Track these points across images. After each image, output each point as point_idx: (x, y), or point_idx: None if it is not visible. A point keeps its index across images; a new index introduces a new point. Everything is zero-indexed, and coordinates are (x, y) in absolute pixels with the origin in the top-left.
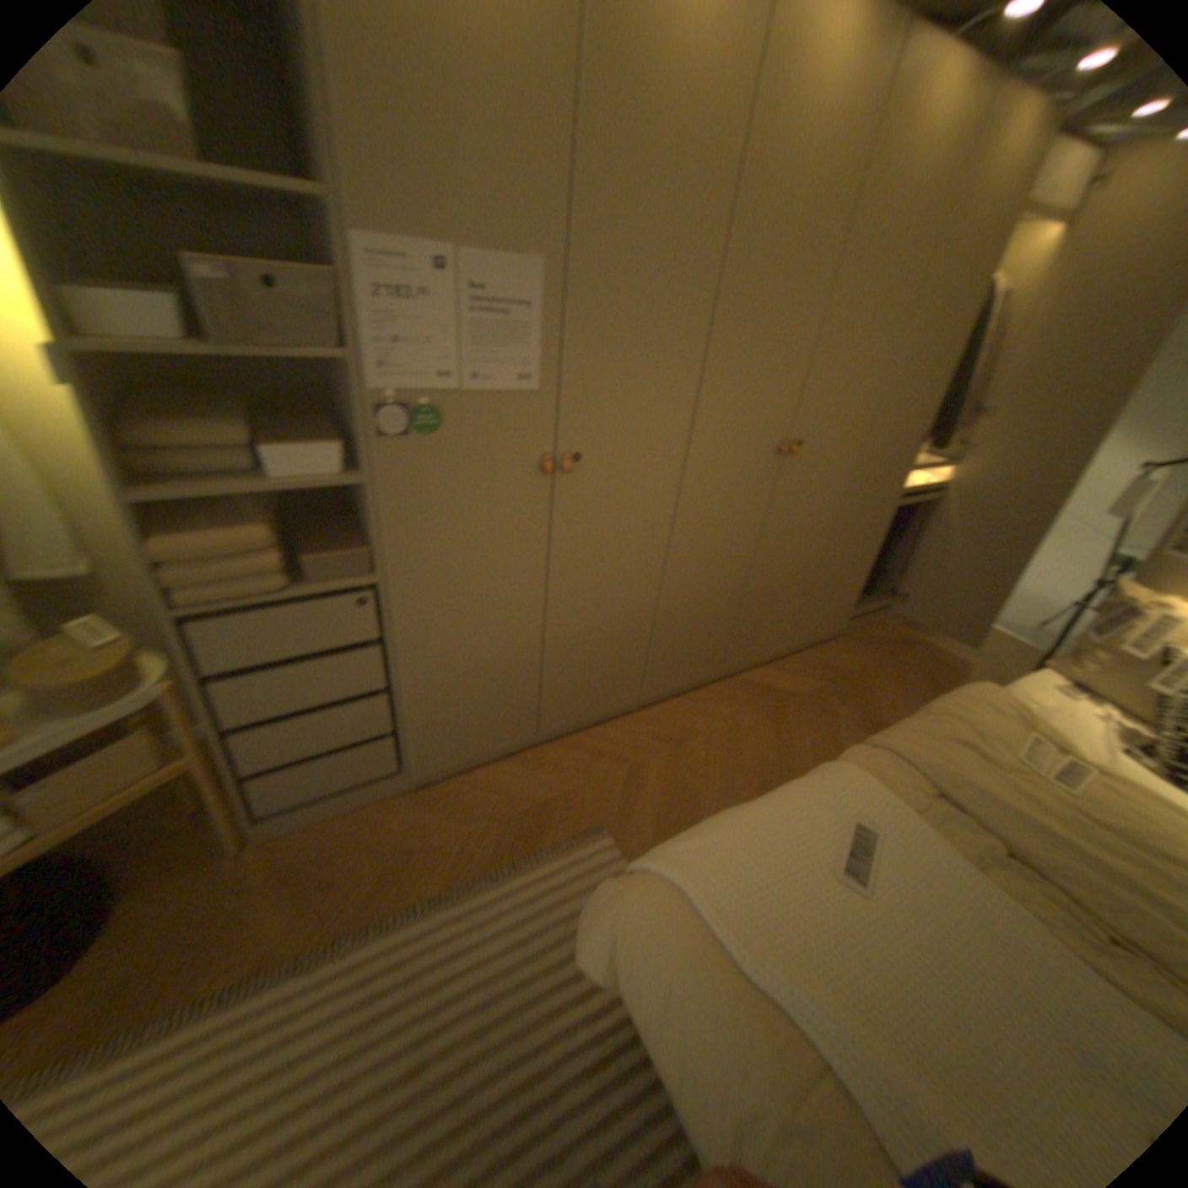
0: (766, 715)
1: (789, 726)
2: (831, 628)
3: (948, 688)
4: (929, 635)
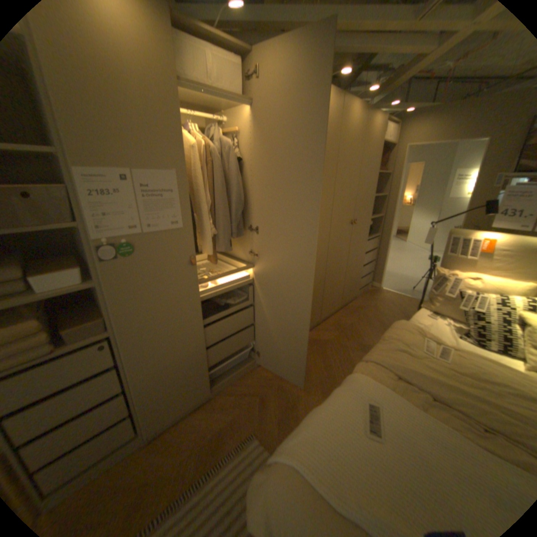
0: (317, 354)
1: (328, 357)
2: (335, 307)
3: (387, 323)
4: (374, 301)
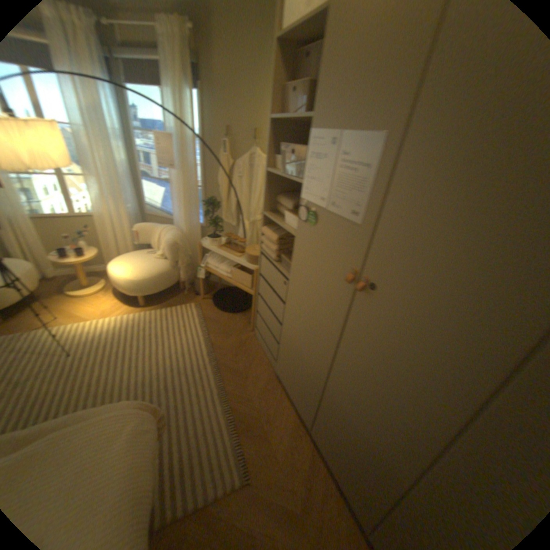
0: None
1: None
2: None
3: None
4: None
